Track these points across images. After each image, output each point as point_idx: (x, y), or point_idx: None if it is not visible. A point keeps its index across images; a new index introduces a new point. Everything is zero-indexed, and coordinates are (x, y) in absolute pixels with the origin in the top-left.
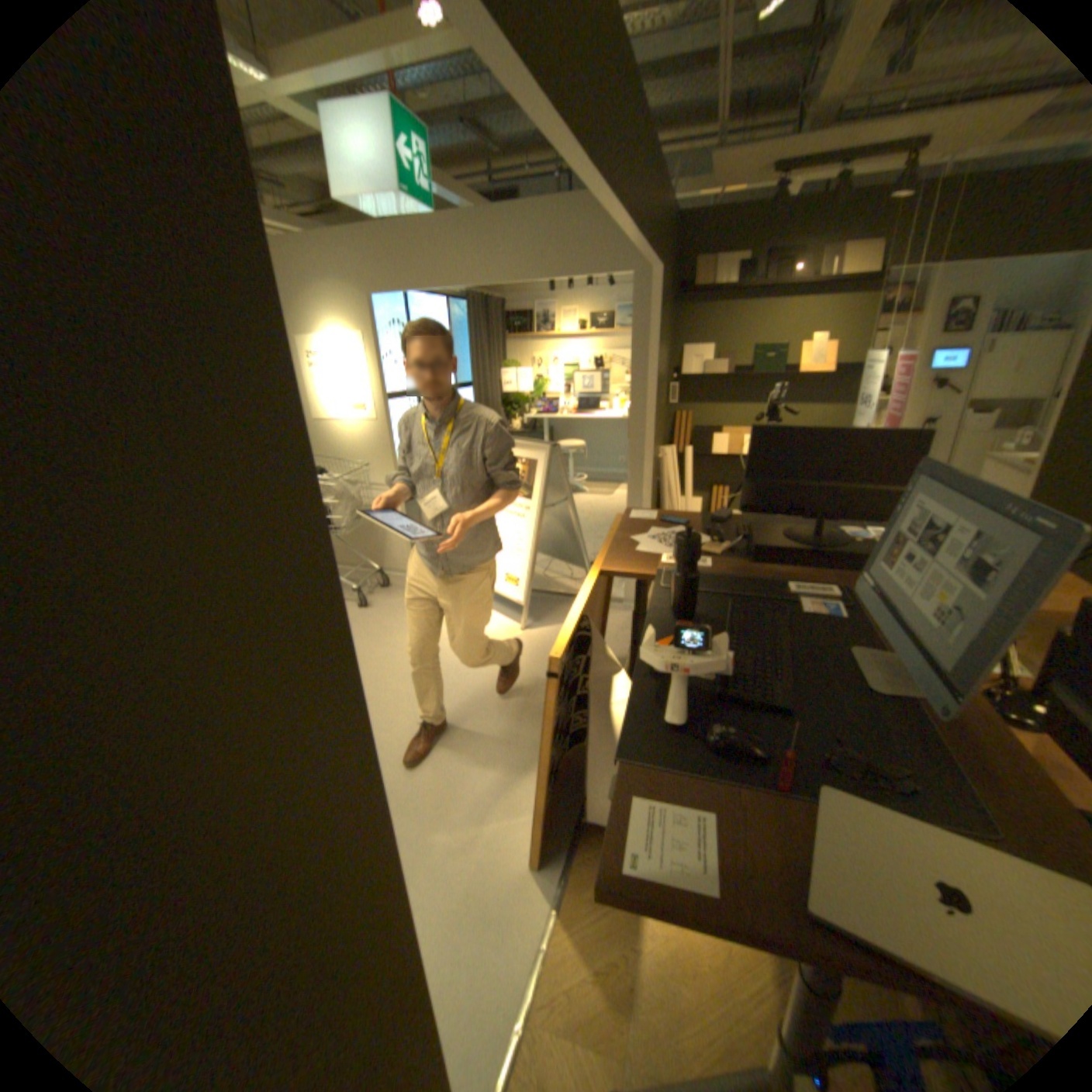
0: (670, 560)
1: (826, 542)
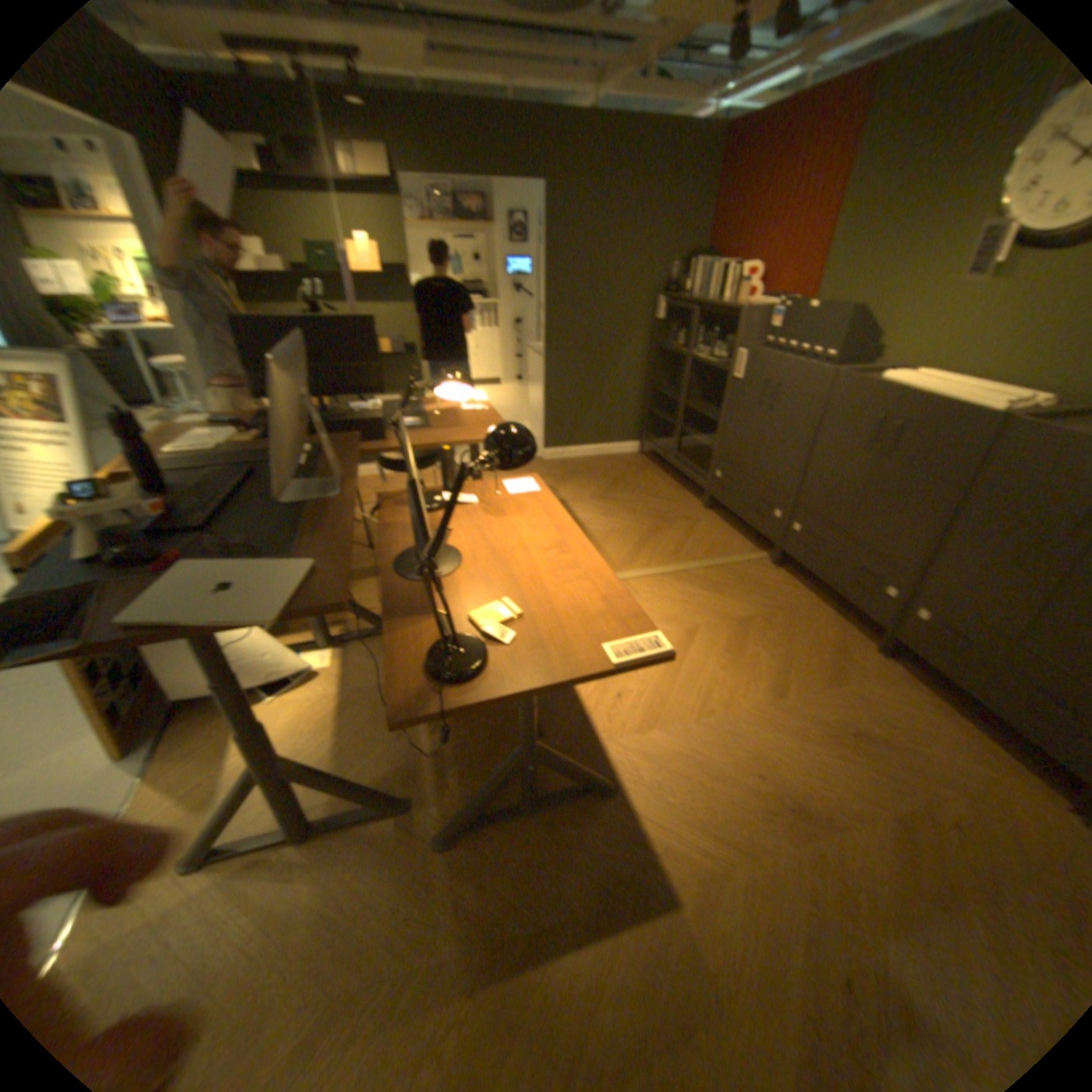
0: (179, 448)
1: (331, 415)
